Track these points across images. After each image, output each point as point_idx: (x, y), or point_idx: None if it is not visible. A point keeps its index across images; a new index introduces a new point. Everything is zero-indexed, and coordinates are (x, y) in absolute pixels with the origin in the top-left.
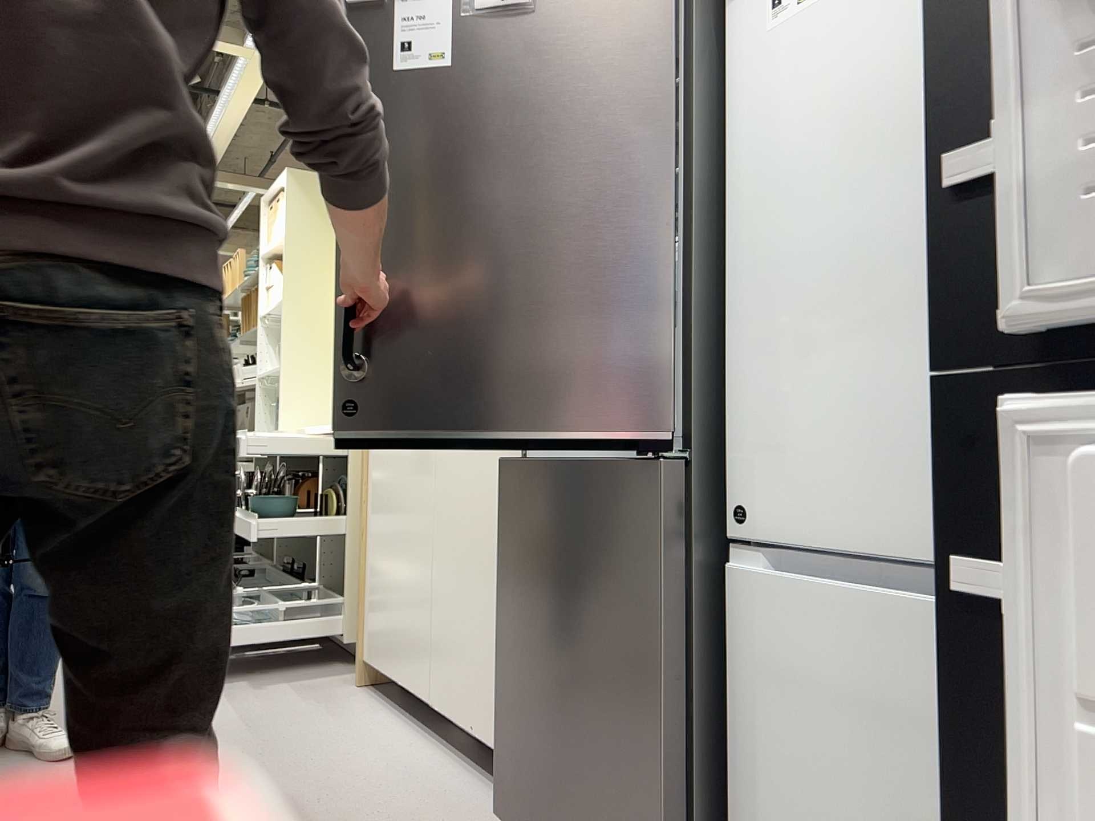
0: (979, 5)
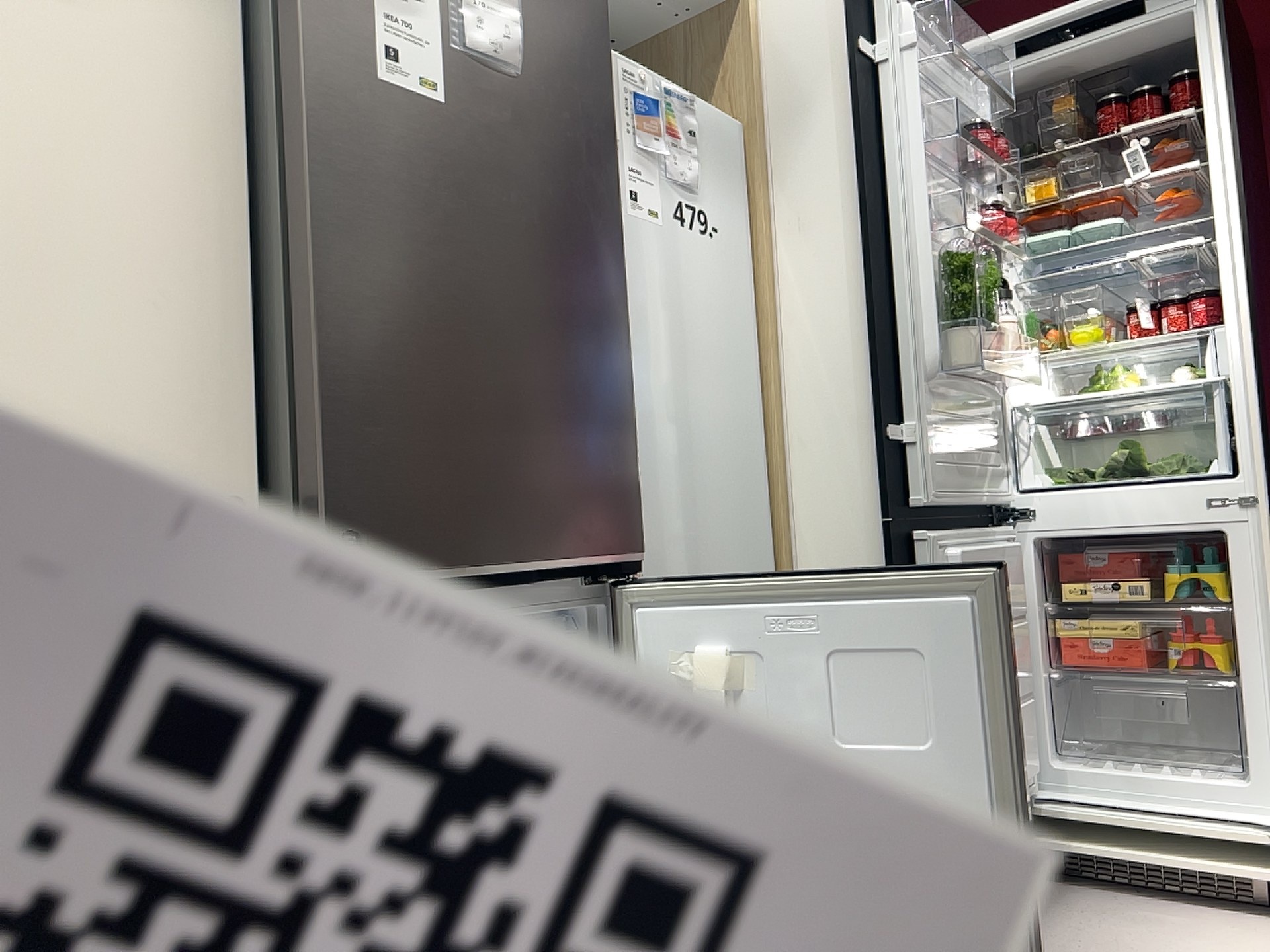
0: (886, 362)
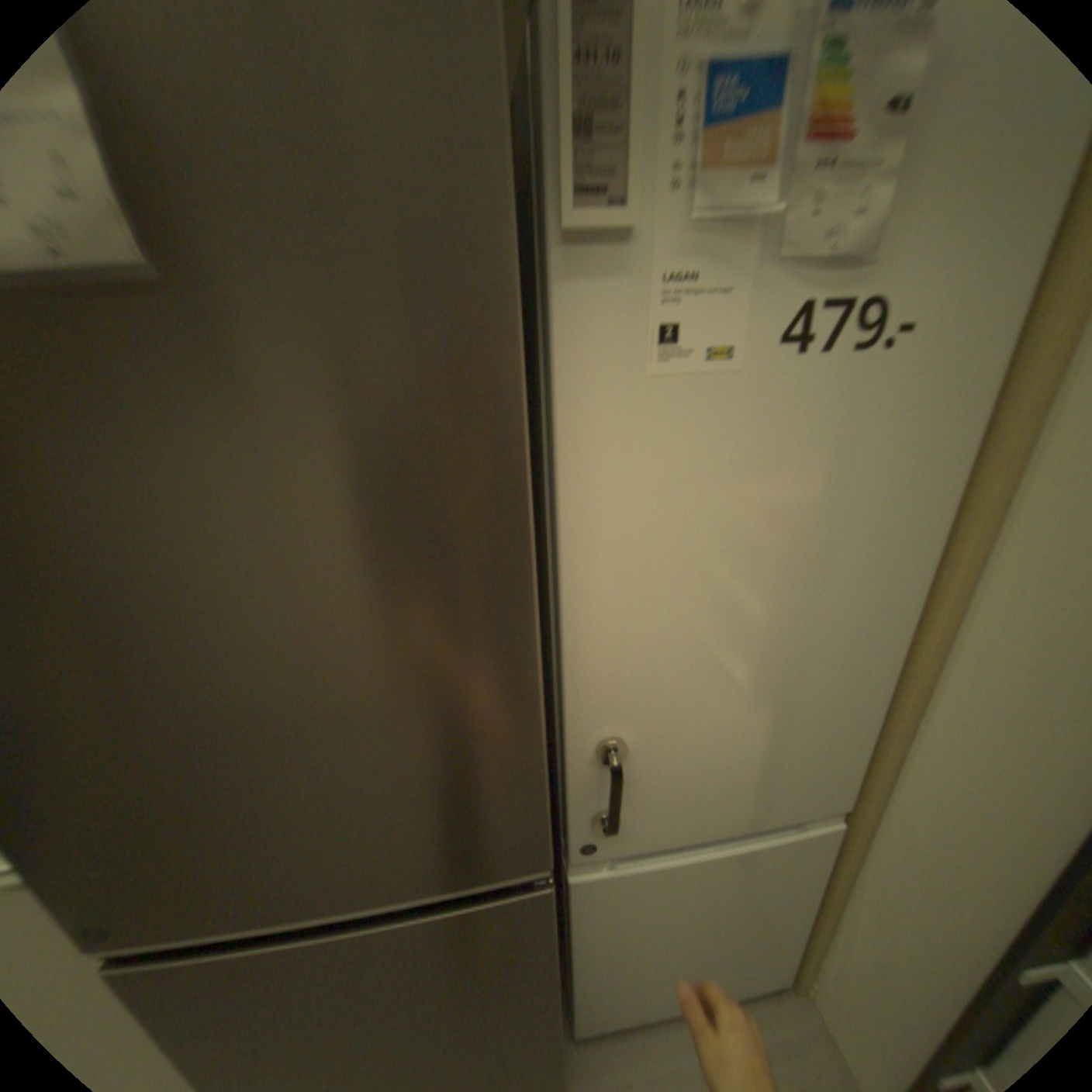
0: None
